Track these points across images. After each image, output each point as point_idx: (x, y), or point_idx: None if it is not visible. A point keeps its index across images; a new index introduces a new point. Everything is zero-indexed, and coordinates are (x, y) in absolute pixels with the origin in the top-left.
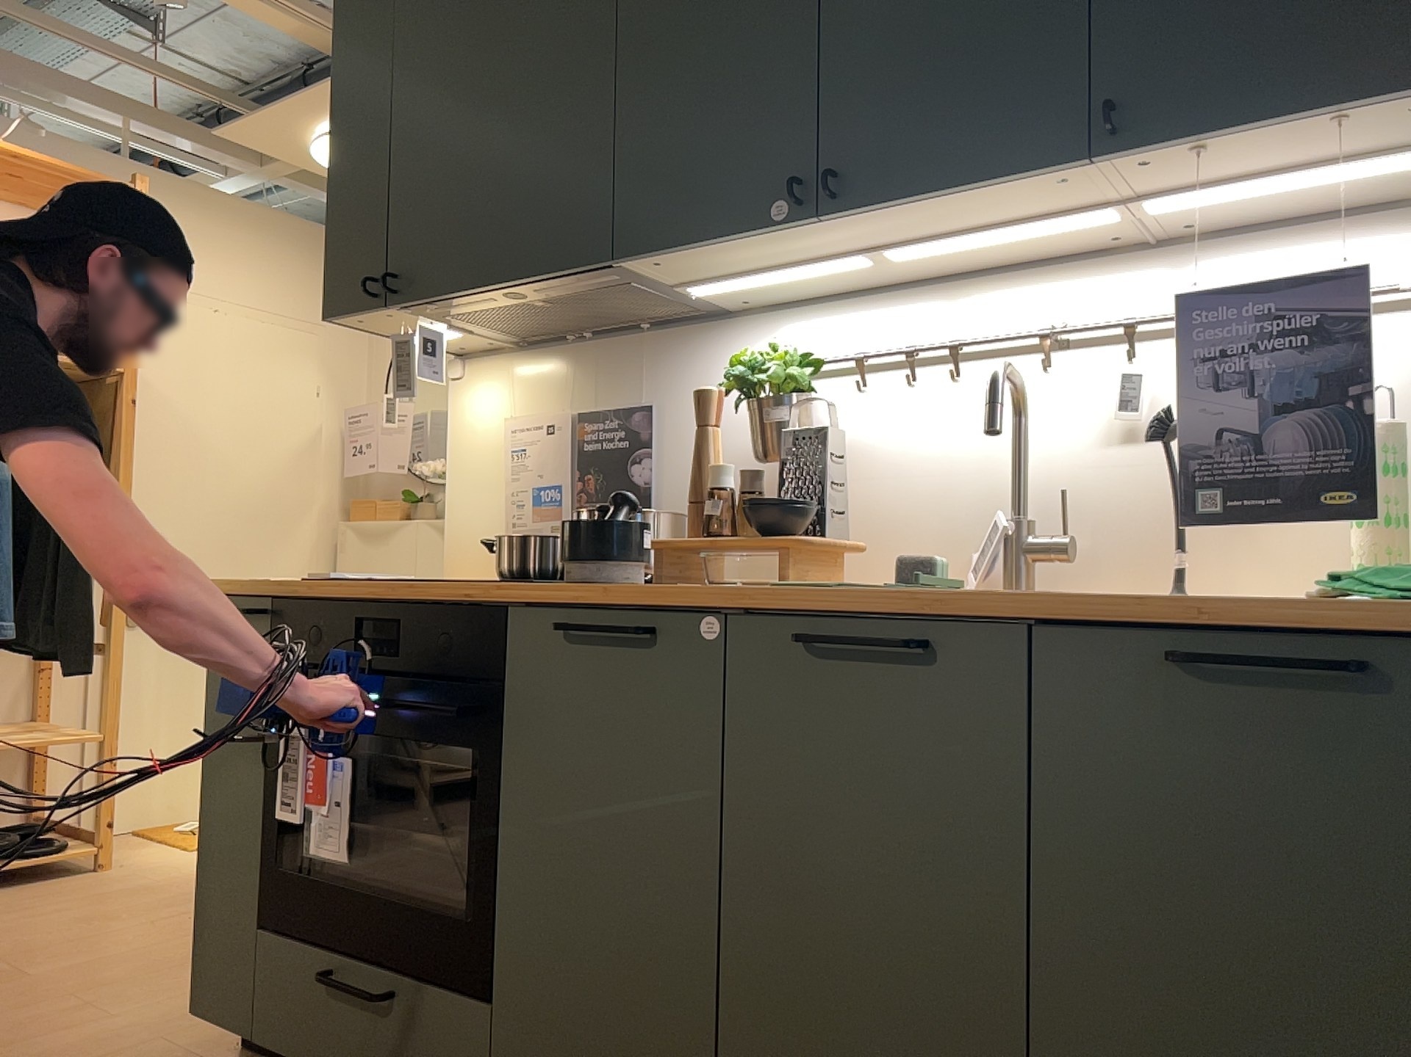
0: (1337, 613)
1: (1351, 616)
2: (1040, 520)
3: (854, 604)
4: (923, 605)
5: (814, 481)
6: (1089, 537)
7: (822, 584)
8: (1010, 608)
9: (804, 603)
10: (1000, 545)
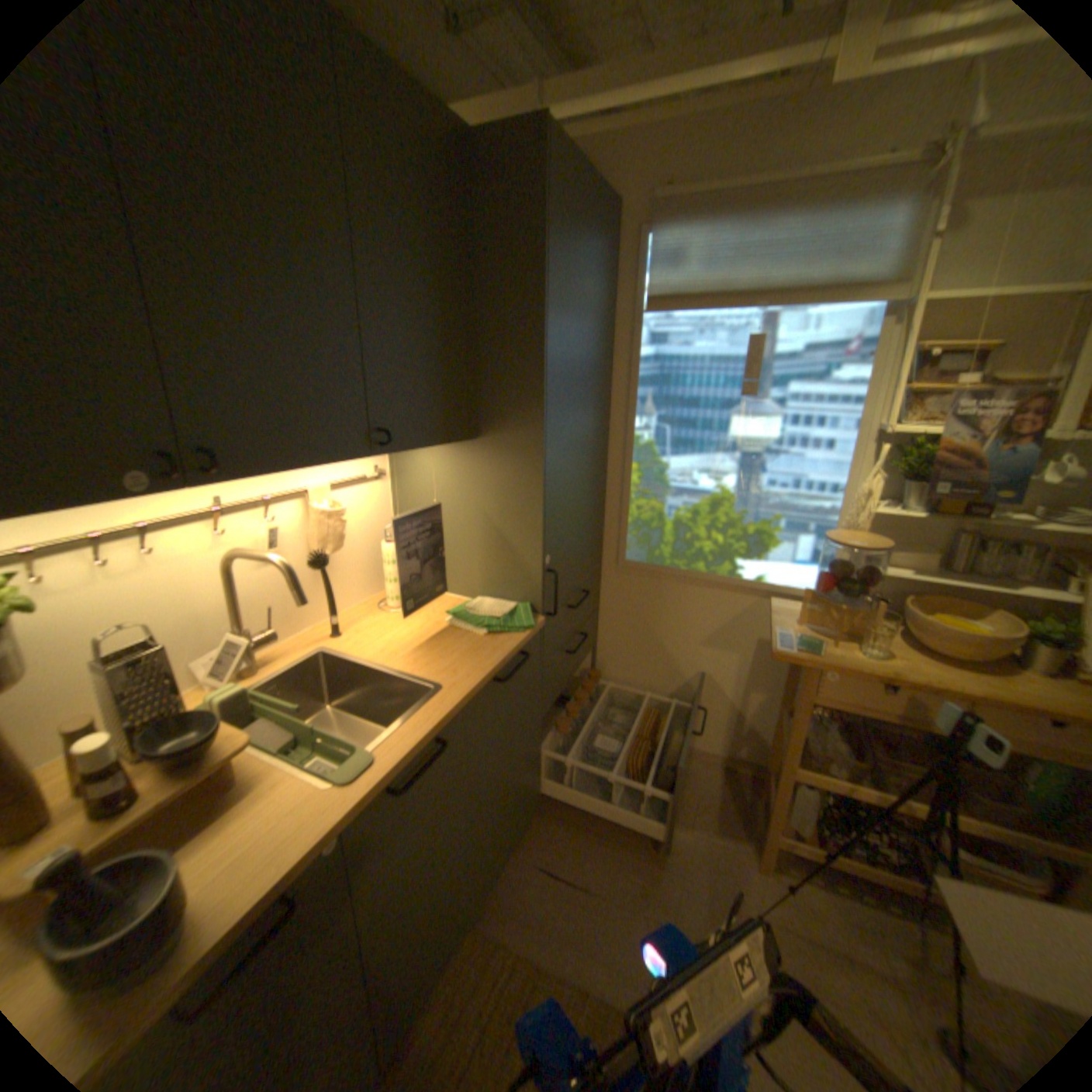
0: (522, 645)
1: (516, 642)
2: (244, 627)
3: (402, 753)
4: (437, 727)
5: (161, 697)
6: (259, 622)
7: (369, 759)
8: (464, 703)
9: (391, 775)
10: (238, 656)
